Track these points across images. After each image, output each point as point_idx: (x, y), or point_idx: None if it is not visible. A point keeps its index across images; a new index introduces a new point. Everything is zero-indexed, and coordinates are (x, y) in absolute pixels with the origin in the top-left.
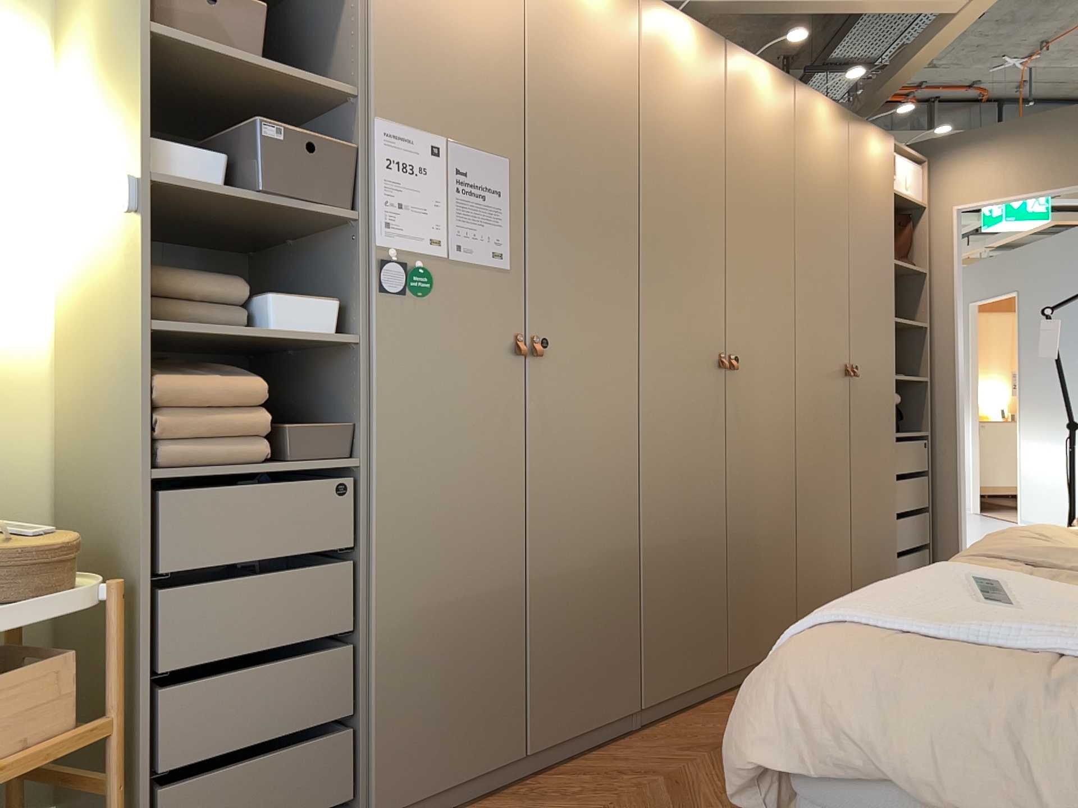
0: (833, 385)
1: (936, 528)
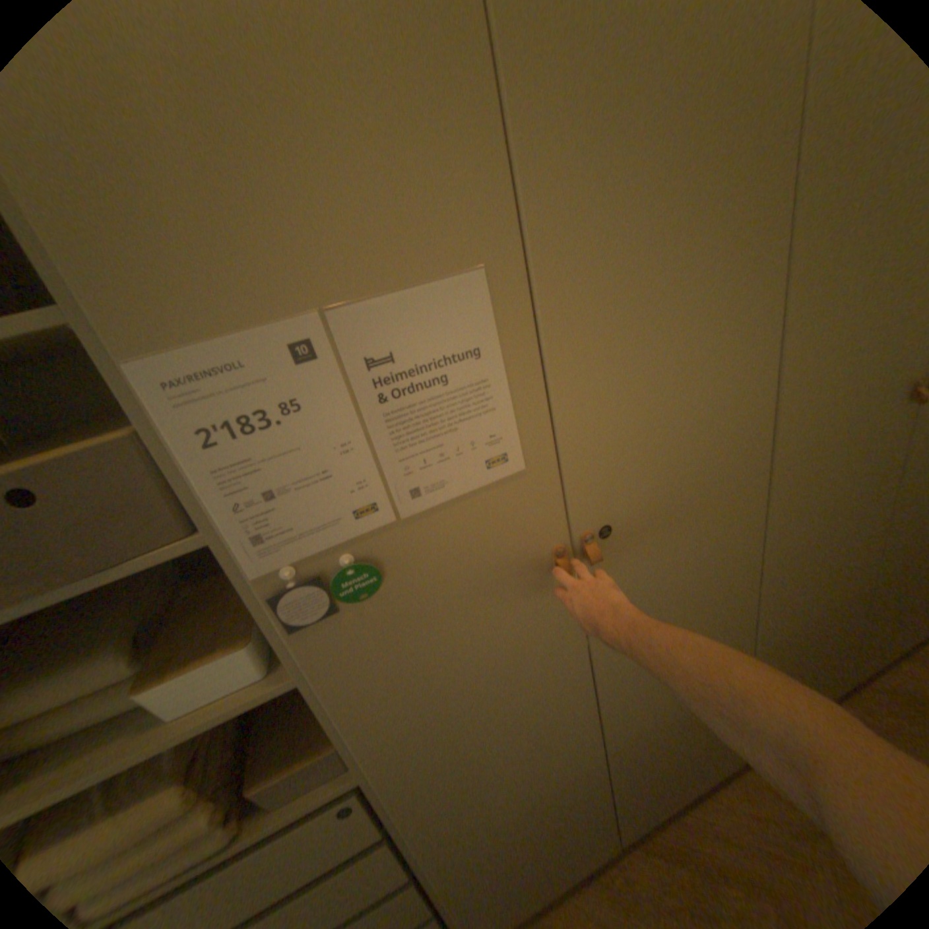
0: None
1: None
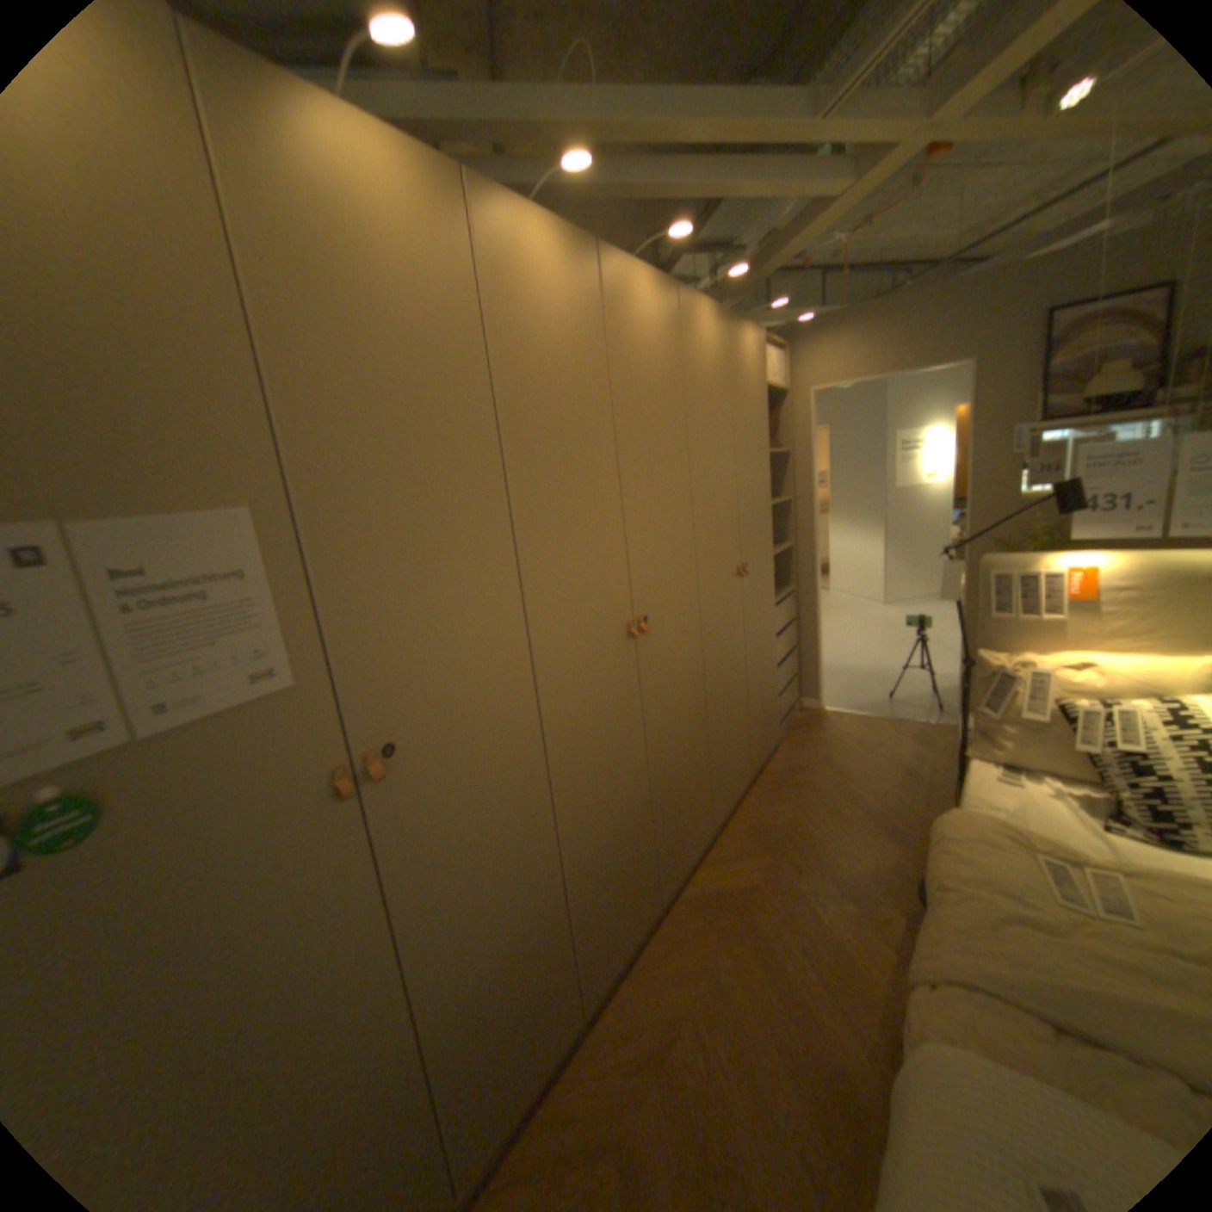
0: (735, 588)
1: (809, 657)
